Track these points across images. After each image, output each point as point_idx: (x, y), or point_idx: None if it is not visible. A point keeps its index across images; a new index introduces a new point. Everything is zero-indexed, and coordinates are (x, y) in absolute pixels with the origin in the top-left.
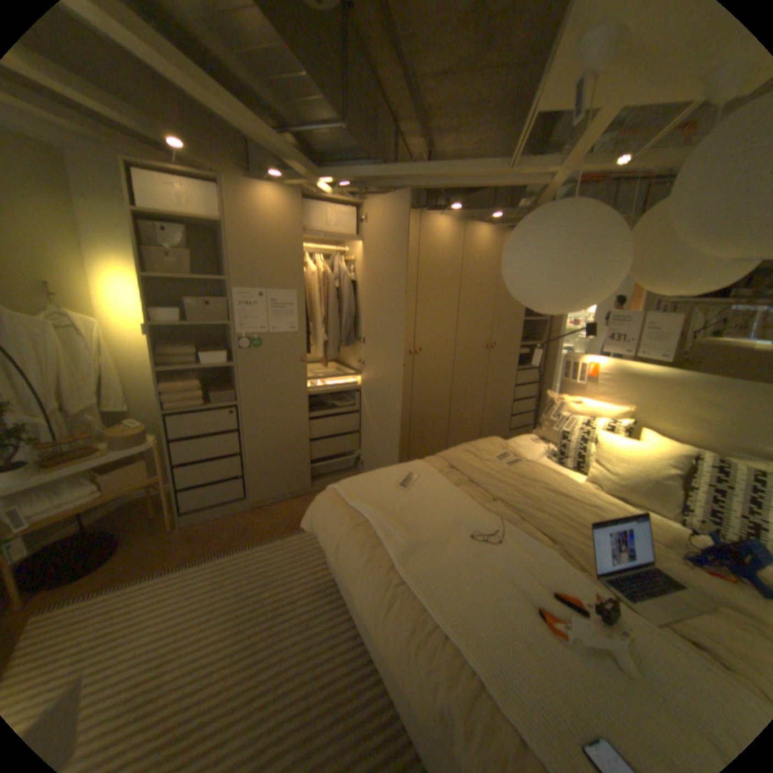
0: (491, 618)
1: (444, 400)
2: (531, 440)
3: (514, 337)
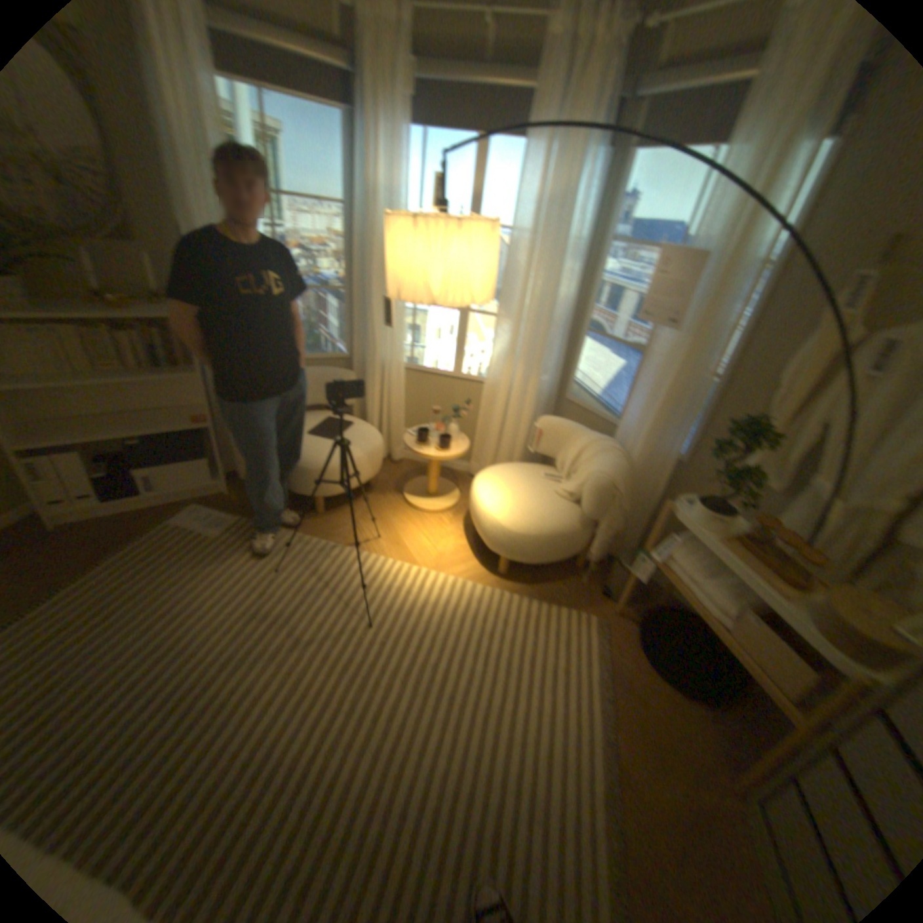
0: None
1: None
2: None
3: None
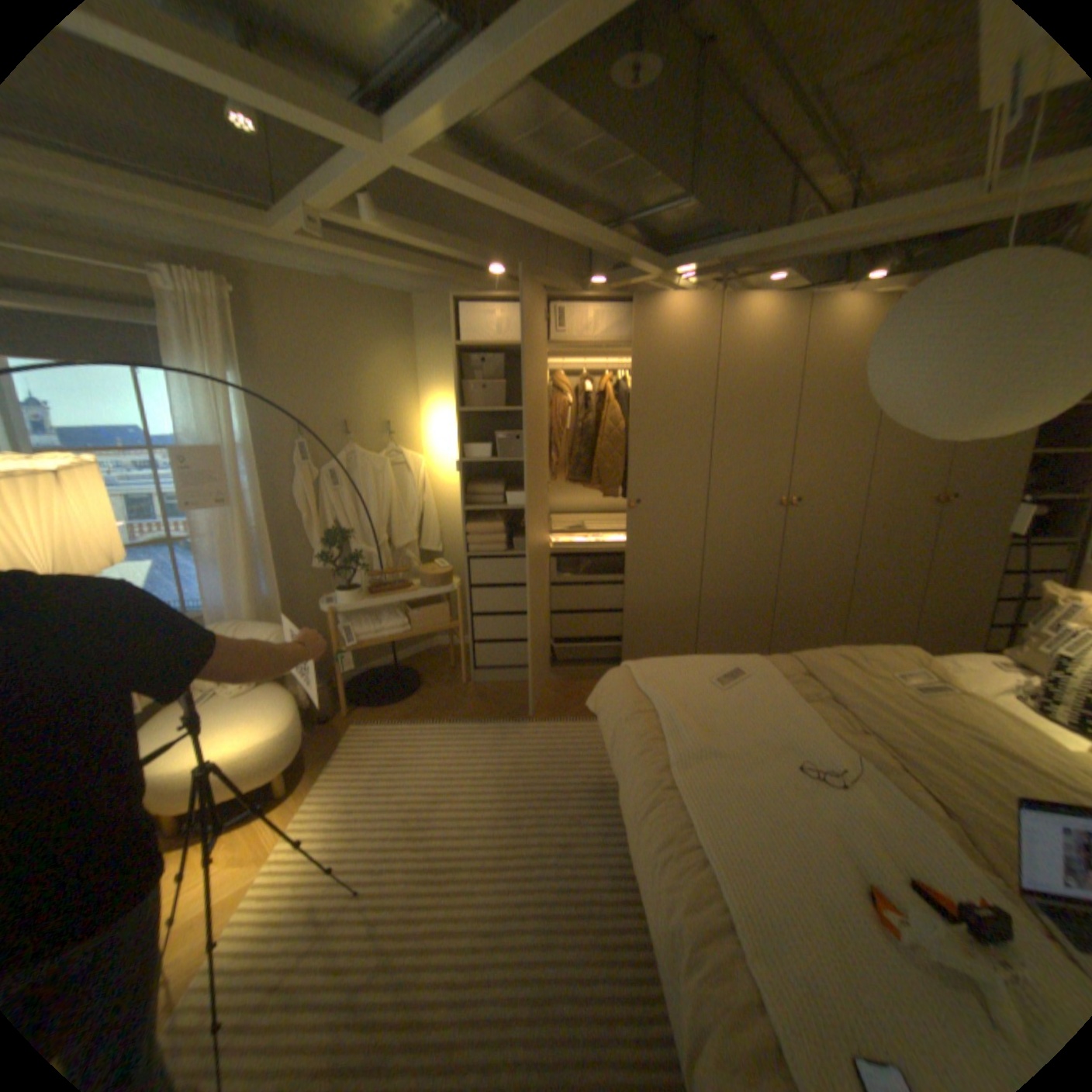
0: (784, 868)
1: (841, 581)
2: (995, 665)
3: (1005, 485)
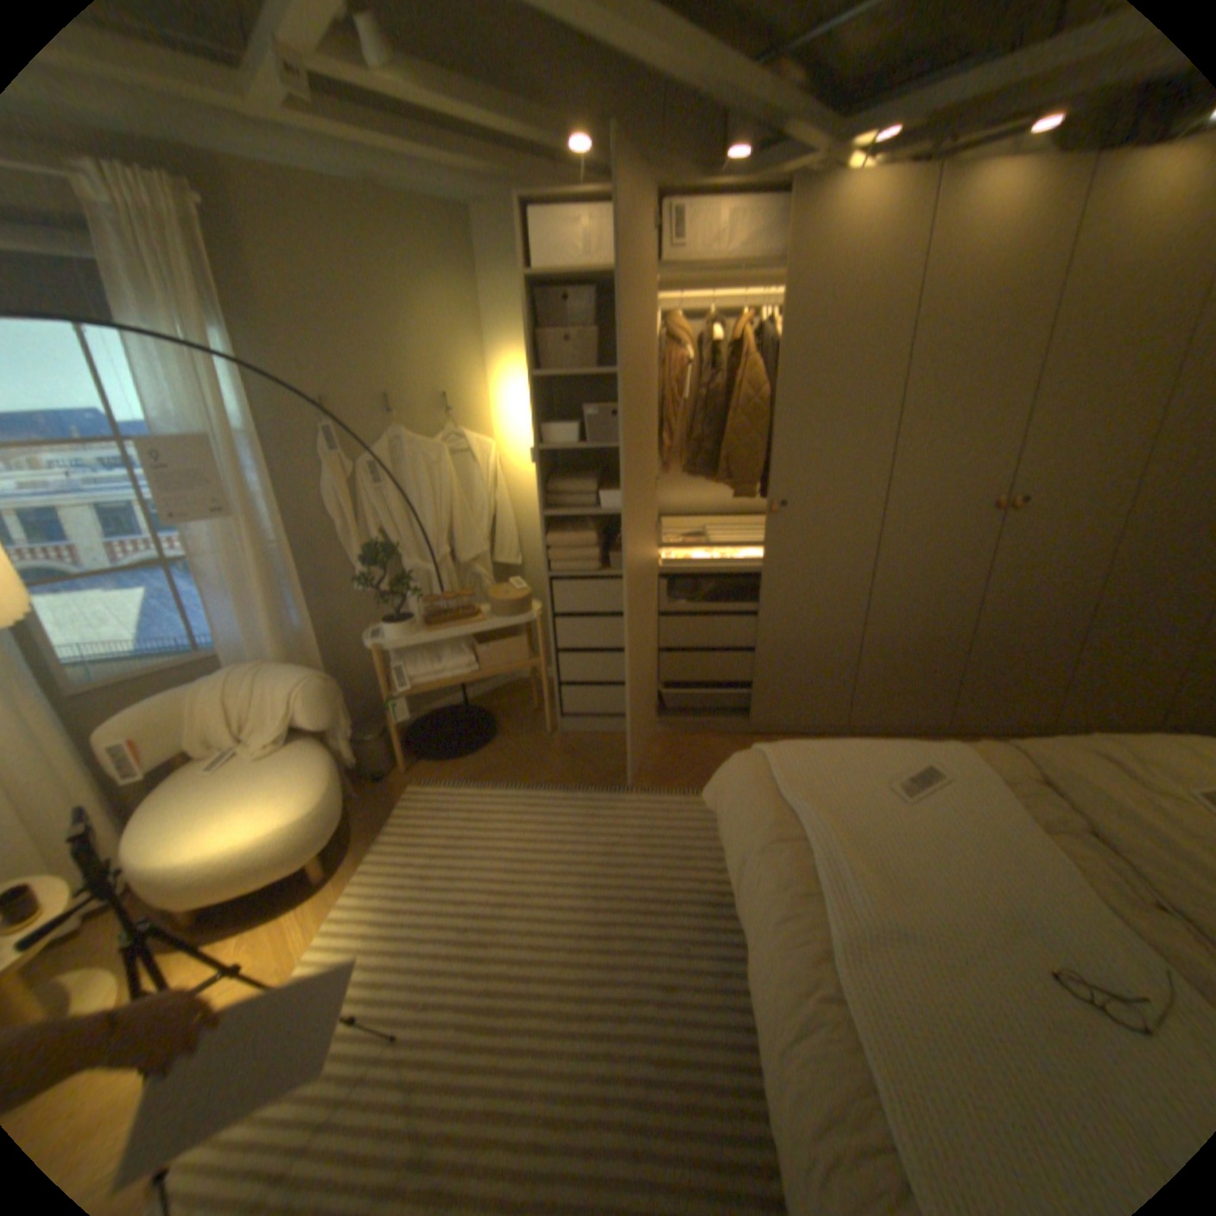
0: None
1: (1076, 615)
2: None
3: None
